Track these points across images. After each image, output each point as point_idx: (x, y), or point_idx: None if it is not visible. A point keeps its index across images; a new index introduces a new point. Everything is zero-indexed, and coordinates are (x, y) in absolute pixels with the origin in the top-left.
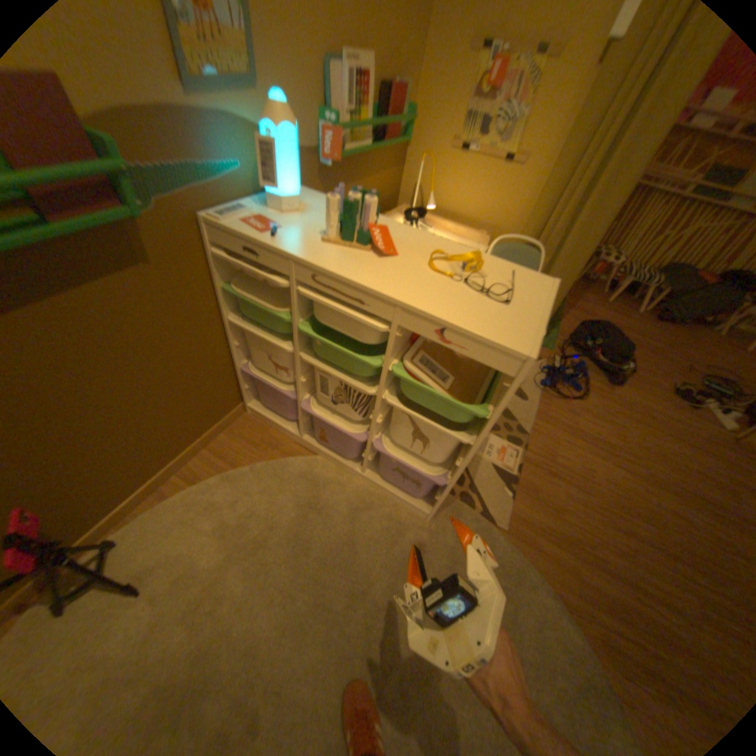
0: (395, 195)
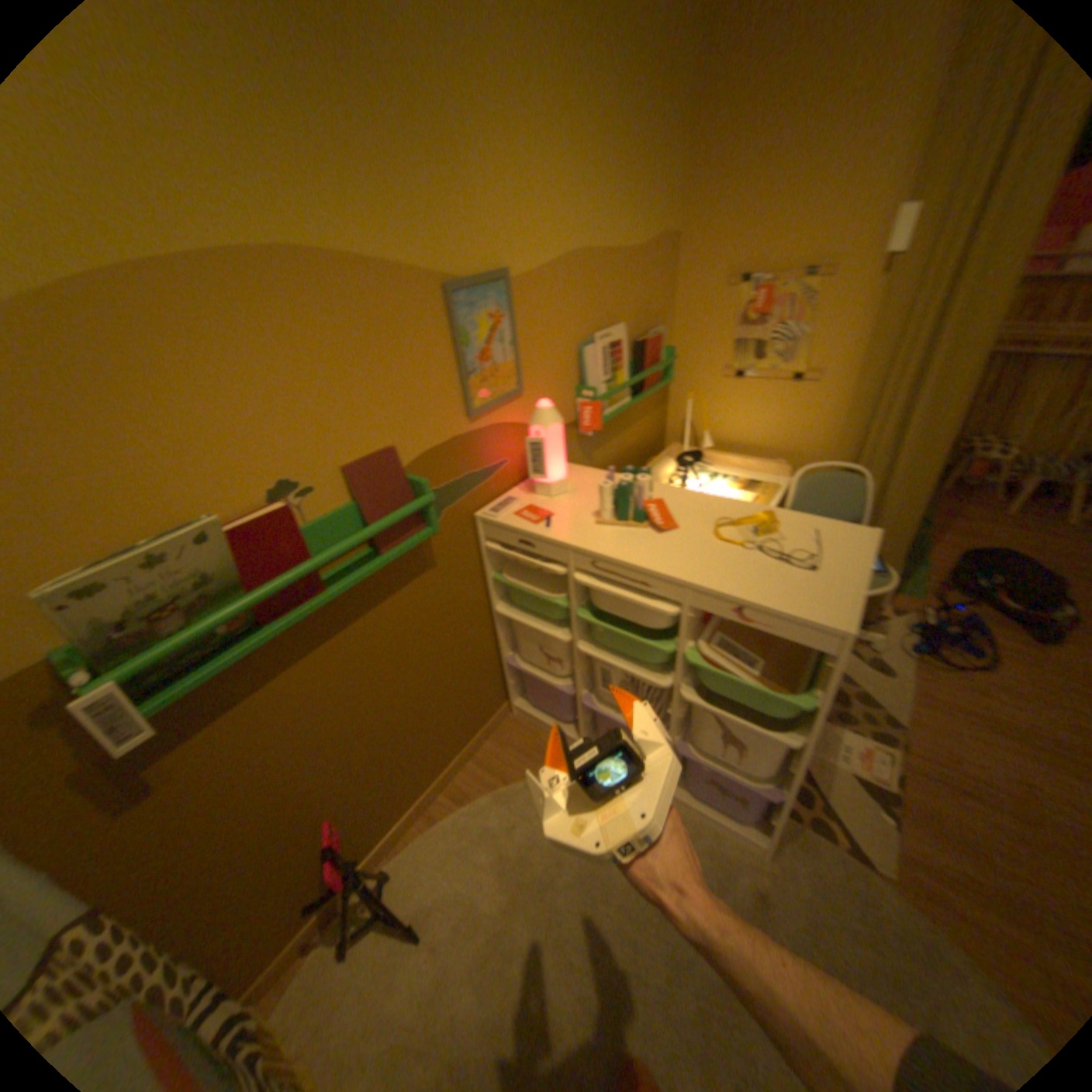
0: (663, 433)
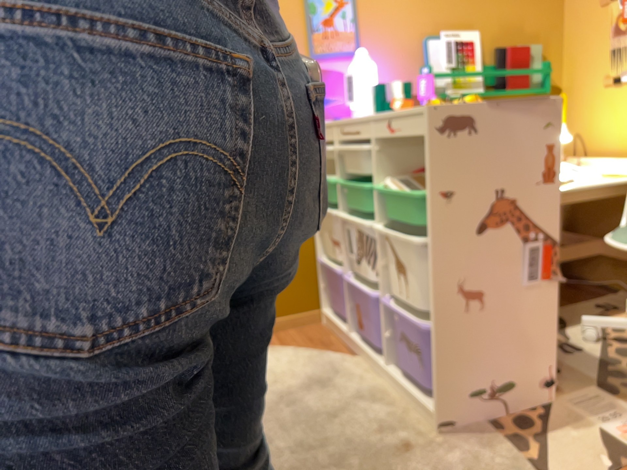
0: None
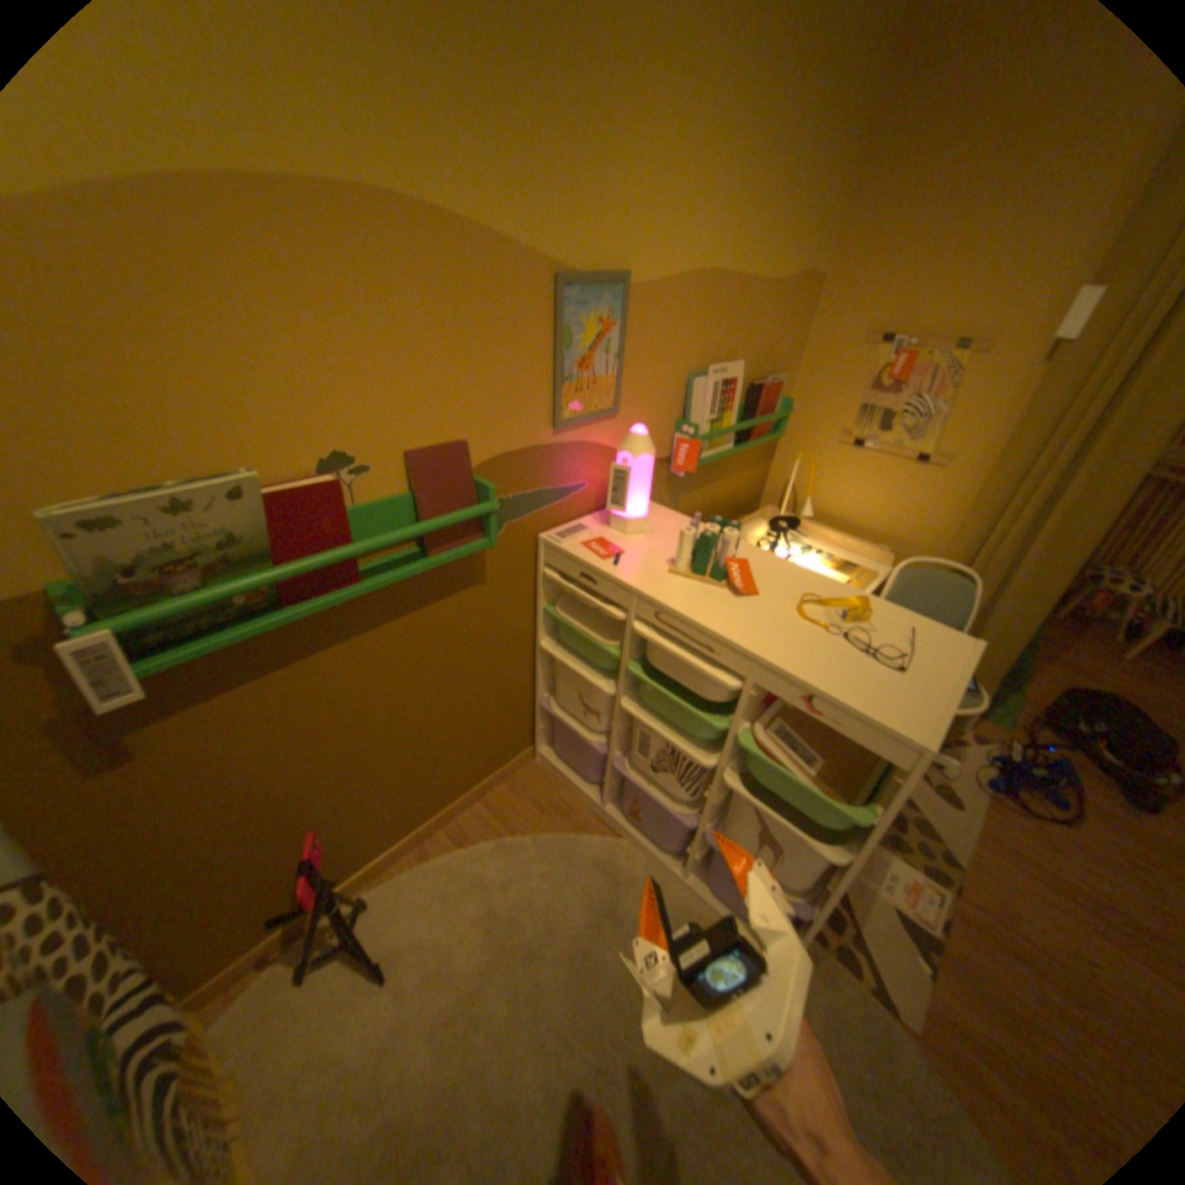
0: (759, 492)
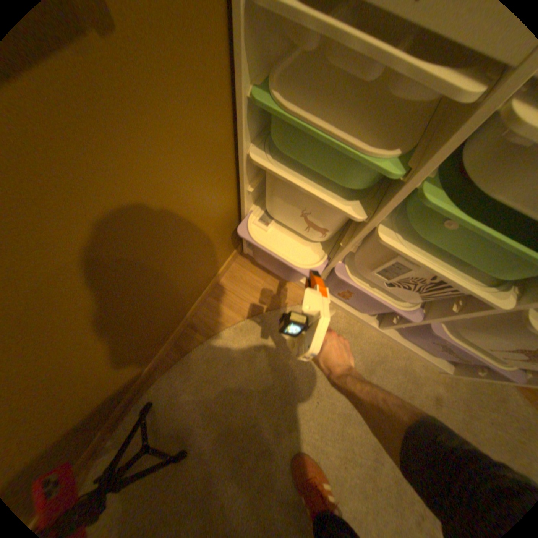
0: None
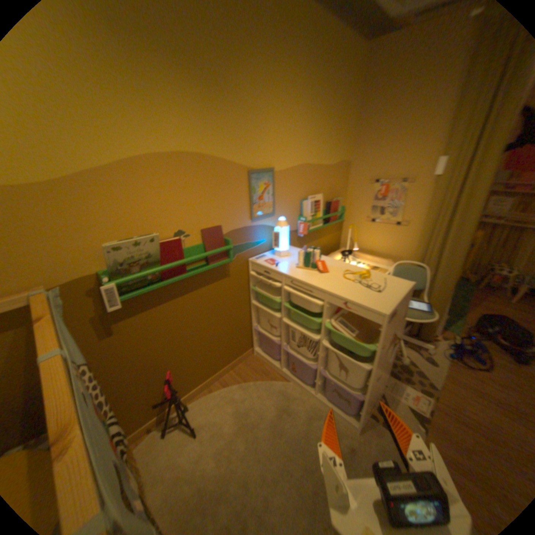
0: (337, 243)
